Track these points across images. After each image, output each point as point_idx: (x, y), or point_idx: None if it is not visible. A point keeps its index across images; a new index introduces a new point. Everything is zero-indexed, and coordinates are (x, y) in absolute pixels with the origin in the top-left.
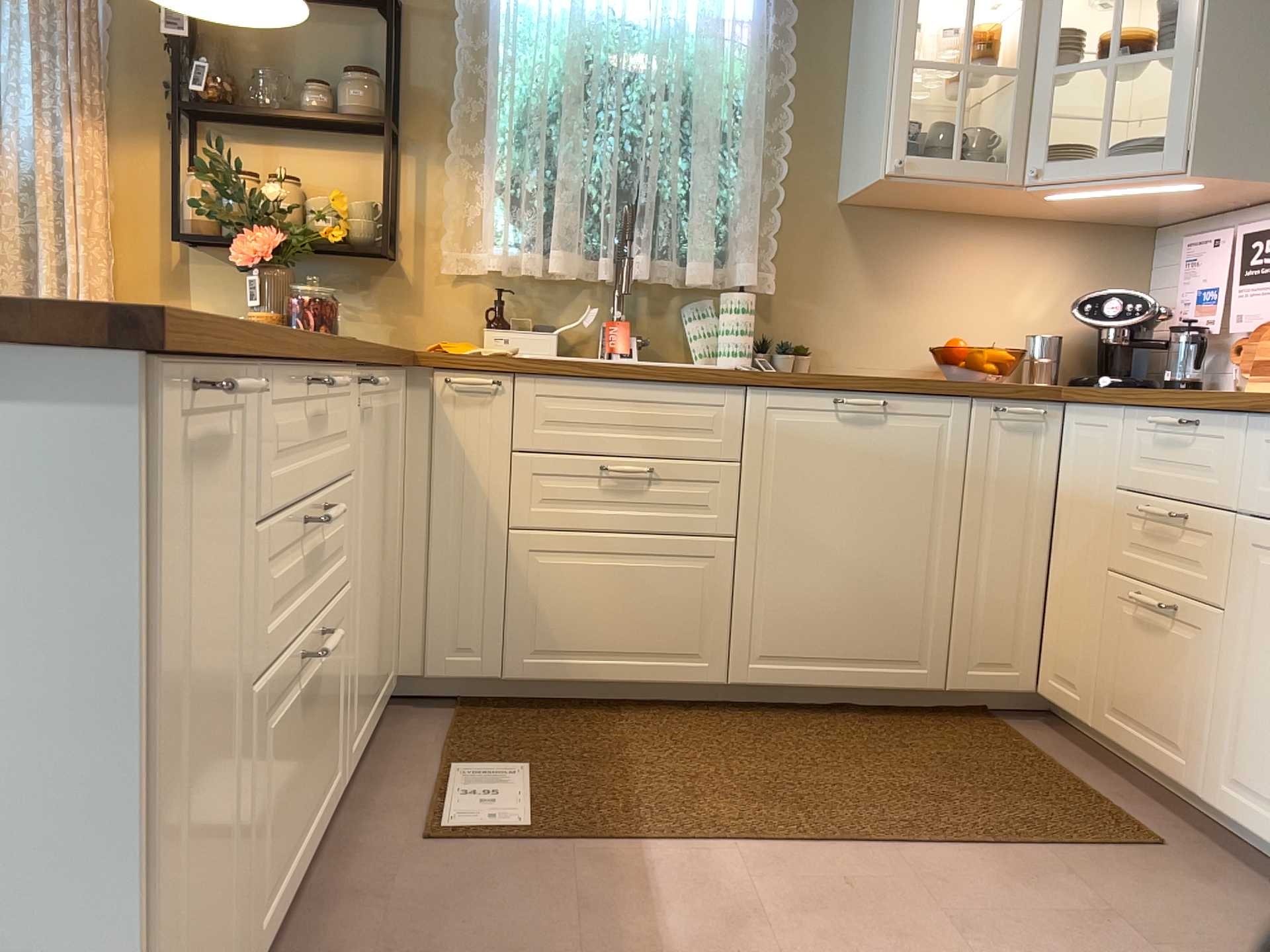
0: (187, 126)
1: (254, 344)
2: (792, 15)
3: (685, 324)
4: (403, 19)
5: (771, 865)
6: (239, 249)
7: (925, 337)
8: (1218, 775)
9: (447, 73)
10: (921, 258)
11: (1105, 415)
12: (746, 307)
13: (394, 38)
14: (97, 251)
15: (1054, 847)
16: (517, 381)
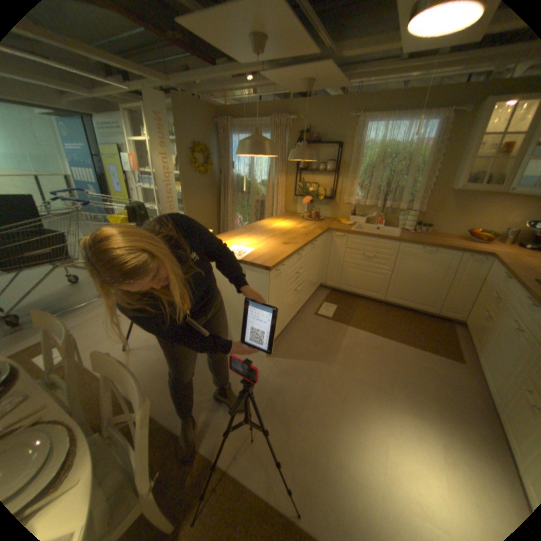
0: (298, 171)
1: (287, 256)
2: (447, 135)
3: (398, 216)
4: (342, 145)
5: (370, 337)
6: (303, 201)
7: (471, 225)
8: (483, 355)
9: (350, 157)
10: (476, 203)
11: (499, 265)
12: (413, 216)
13: (338, 153)
14: (281, 197)
15: (435, 354)
16: (348, 235)
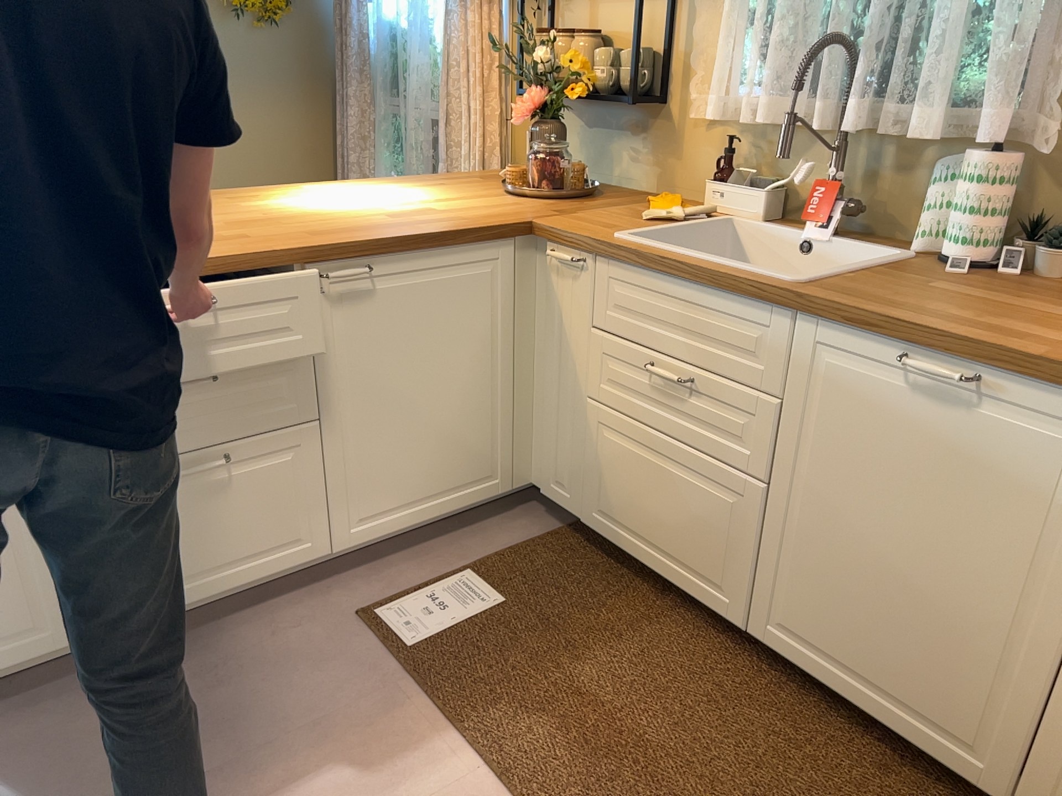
0: None
1: None
2: None
3: (929, 189)
4: None
5: None
6: (515, 109)
7: None
8: None
9: None
10: None
11: None
12: (978, 179)
13: None
14: (489, 103)
15: None
16: (597, 260)
